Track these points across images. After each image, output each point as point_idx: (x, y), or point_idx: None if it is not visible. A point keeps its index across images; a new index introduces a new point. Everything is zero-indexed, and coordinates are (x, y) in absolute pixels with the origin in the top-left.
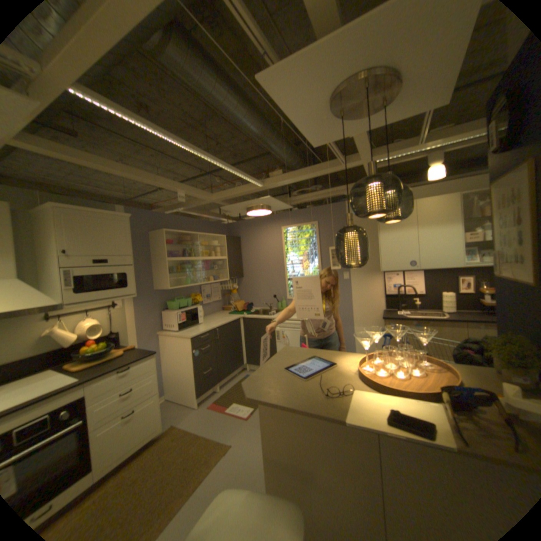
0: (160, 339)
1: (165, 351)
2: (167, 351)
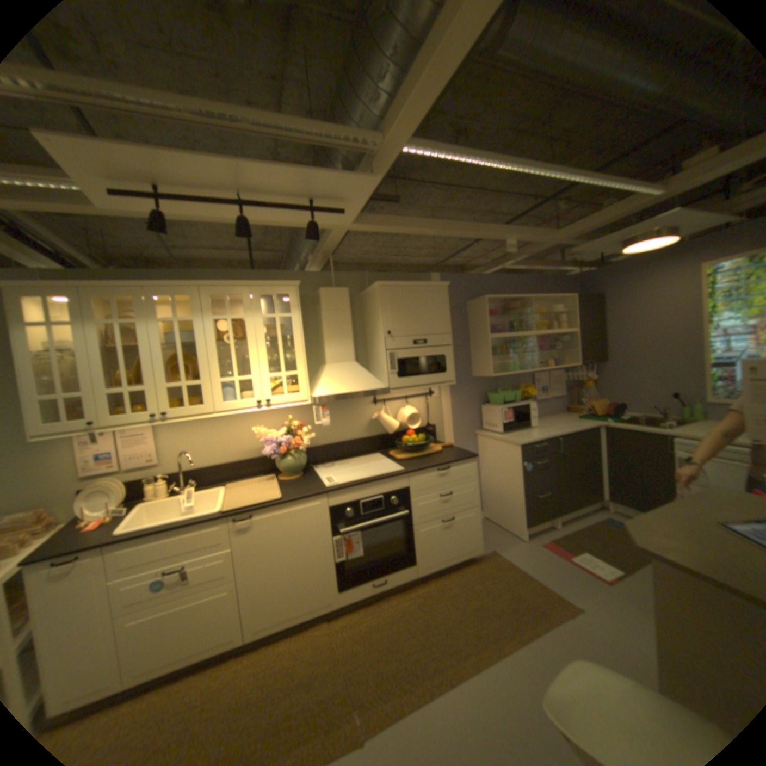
0: (479, 441)
1: (485, 457)
2: (487, 458)
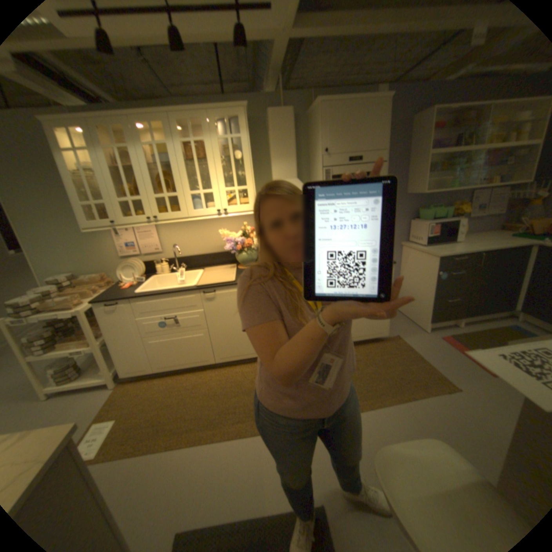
0: (404, 250)
1: (407, 264)
2: (409, 265)
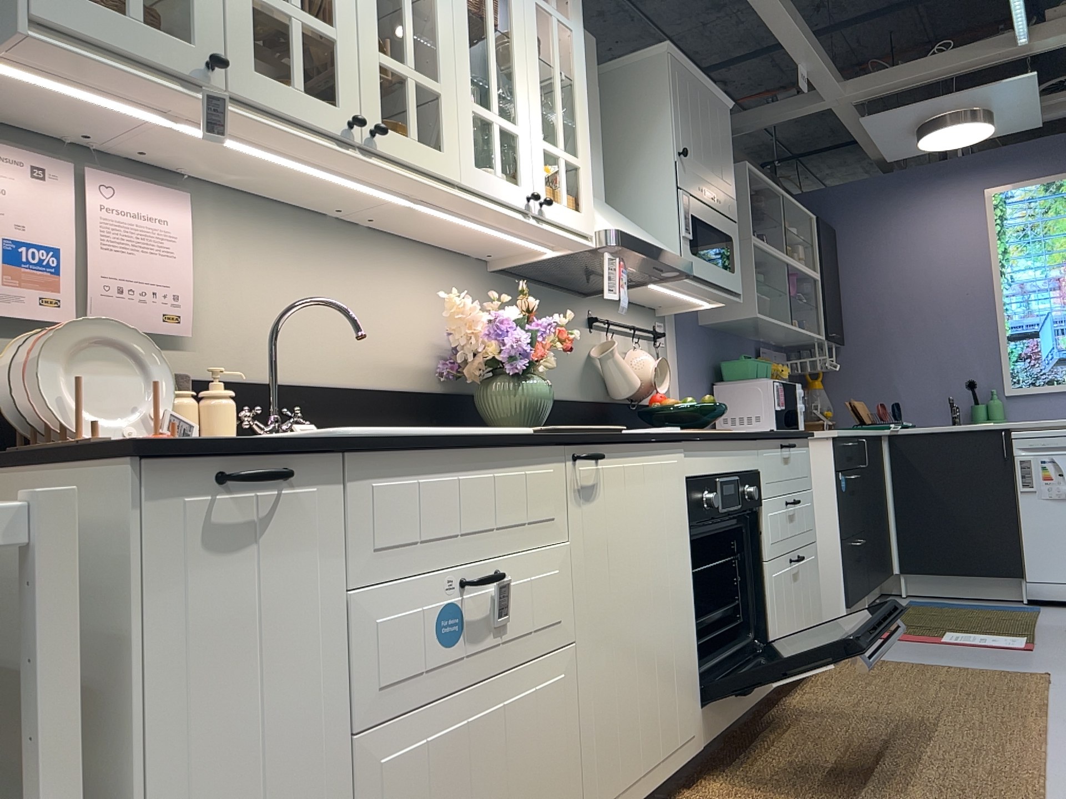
0: None
1: None
2: None
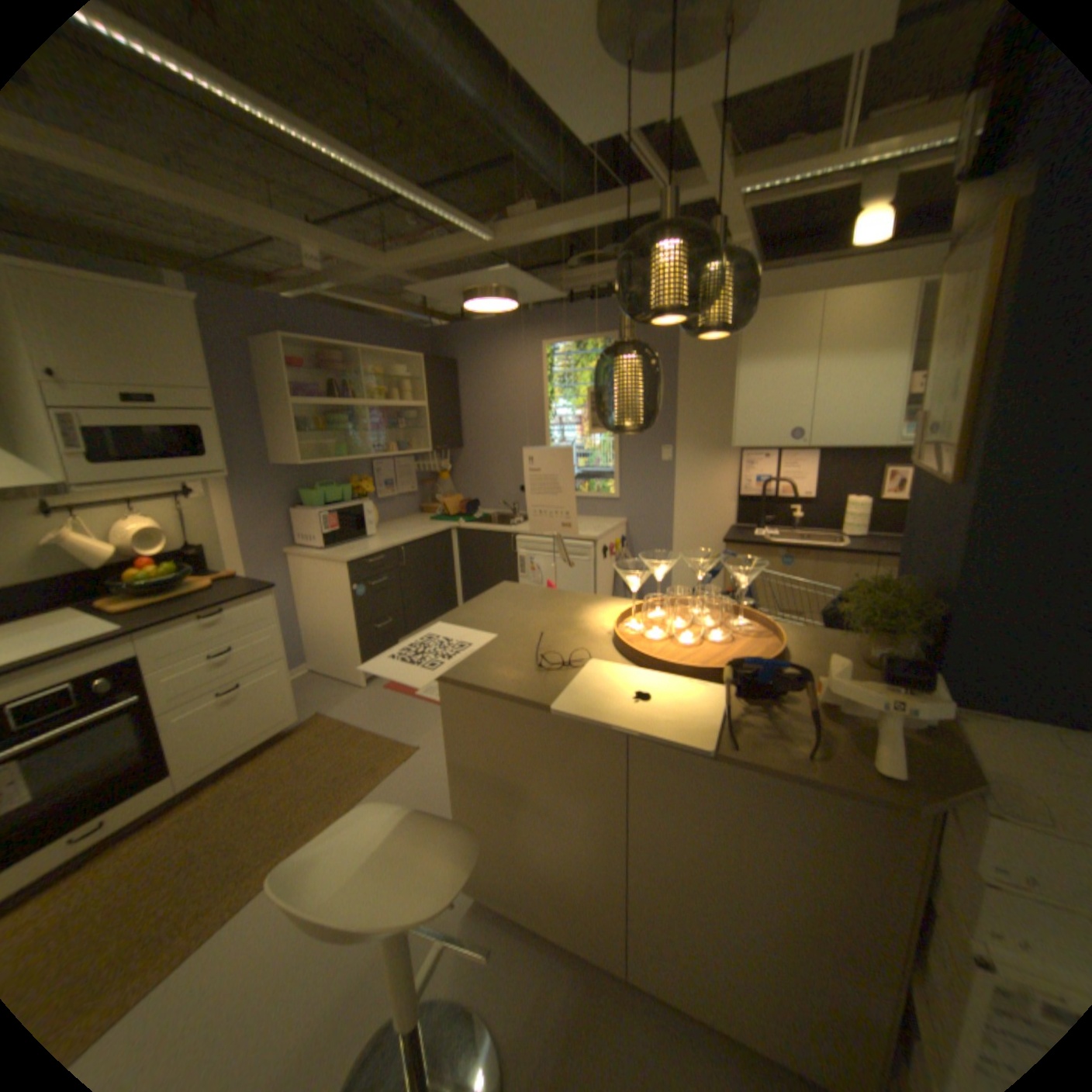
0: (292, 562)
1: (303, 585)
2: (306, 585)
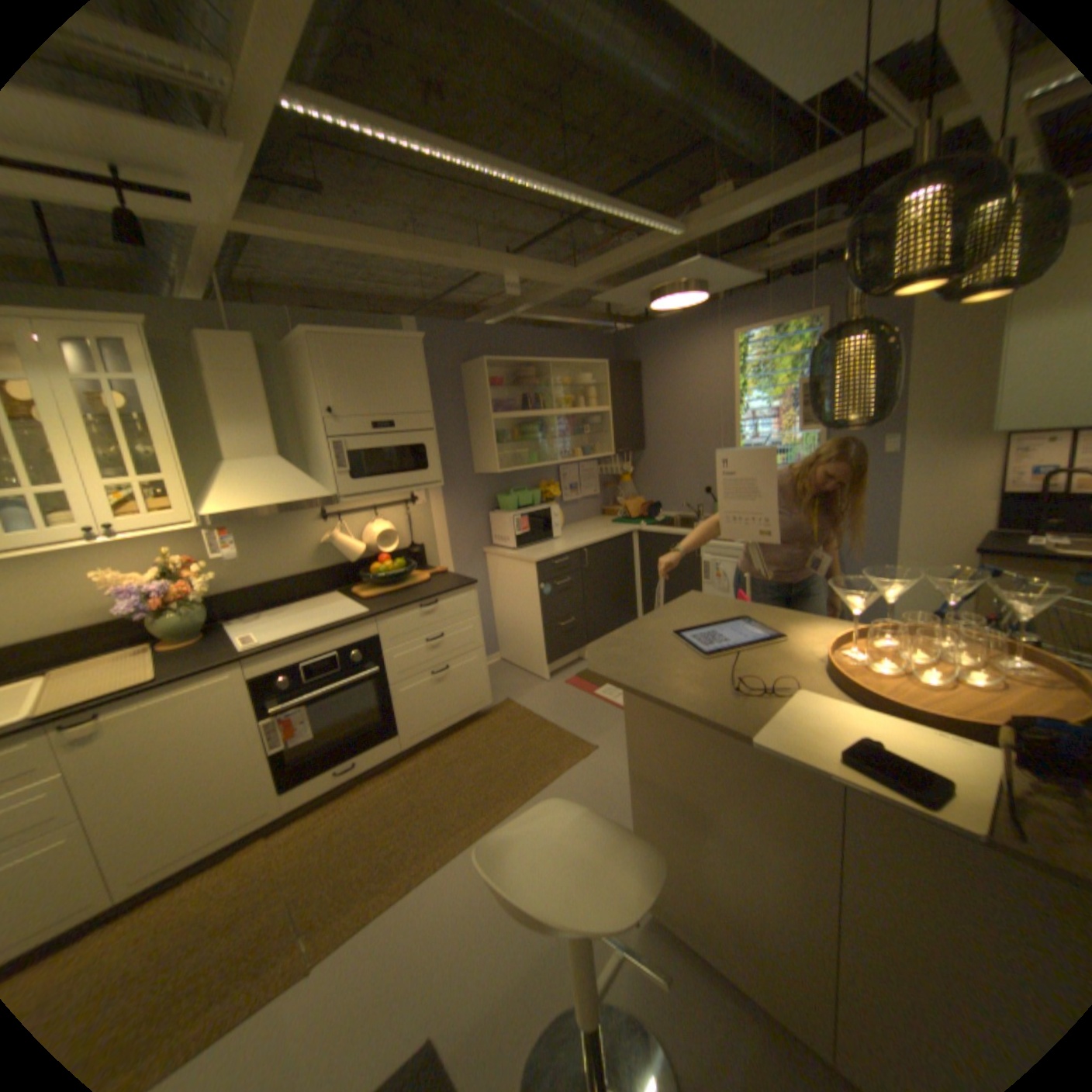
0: (489, 561)
1: (498, 581)
2: (500, 582)
